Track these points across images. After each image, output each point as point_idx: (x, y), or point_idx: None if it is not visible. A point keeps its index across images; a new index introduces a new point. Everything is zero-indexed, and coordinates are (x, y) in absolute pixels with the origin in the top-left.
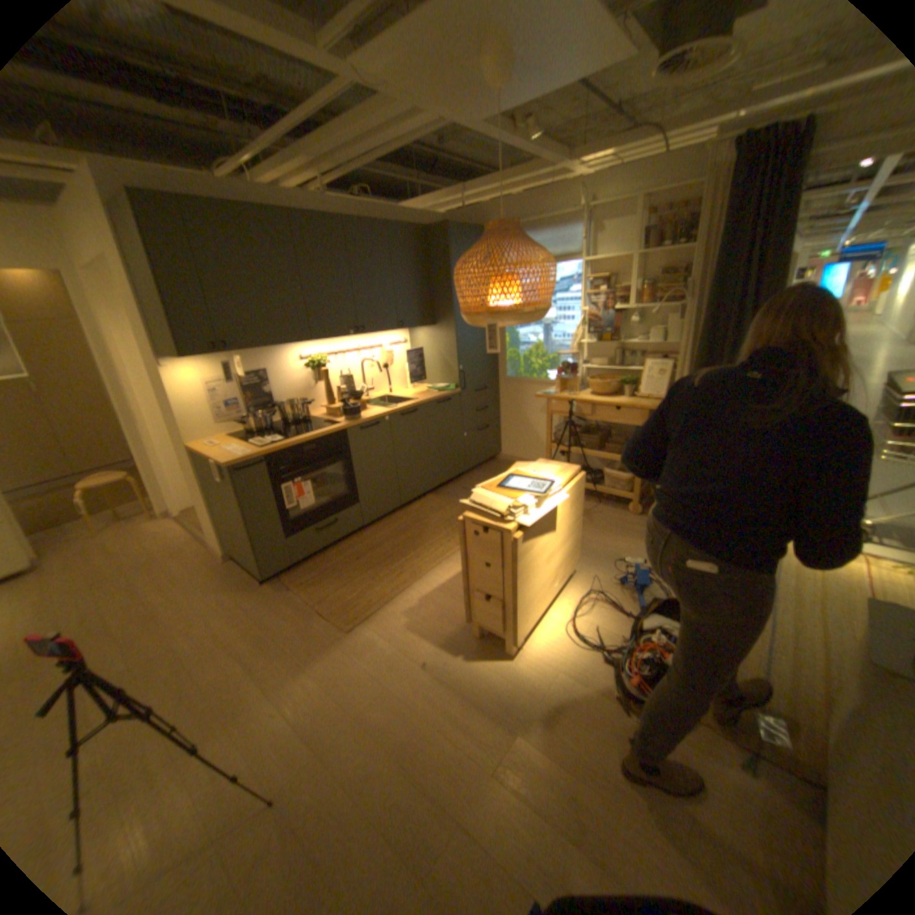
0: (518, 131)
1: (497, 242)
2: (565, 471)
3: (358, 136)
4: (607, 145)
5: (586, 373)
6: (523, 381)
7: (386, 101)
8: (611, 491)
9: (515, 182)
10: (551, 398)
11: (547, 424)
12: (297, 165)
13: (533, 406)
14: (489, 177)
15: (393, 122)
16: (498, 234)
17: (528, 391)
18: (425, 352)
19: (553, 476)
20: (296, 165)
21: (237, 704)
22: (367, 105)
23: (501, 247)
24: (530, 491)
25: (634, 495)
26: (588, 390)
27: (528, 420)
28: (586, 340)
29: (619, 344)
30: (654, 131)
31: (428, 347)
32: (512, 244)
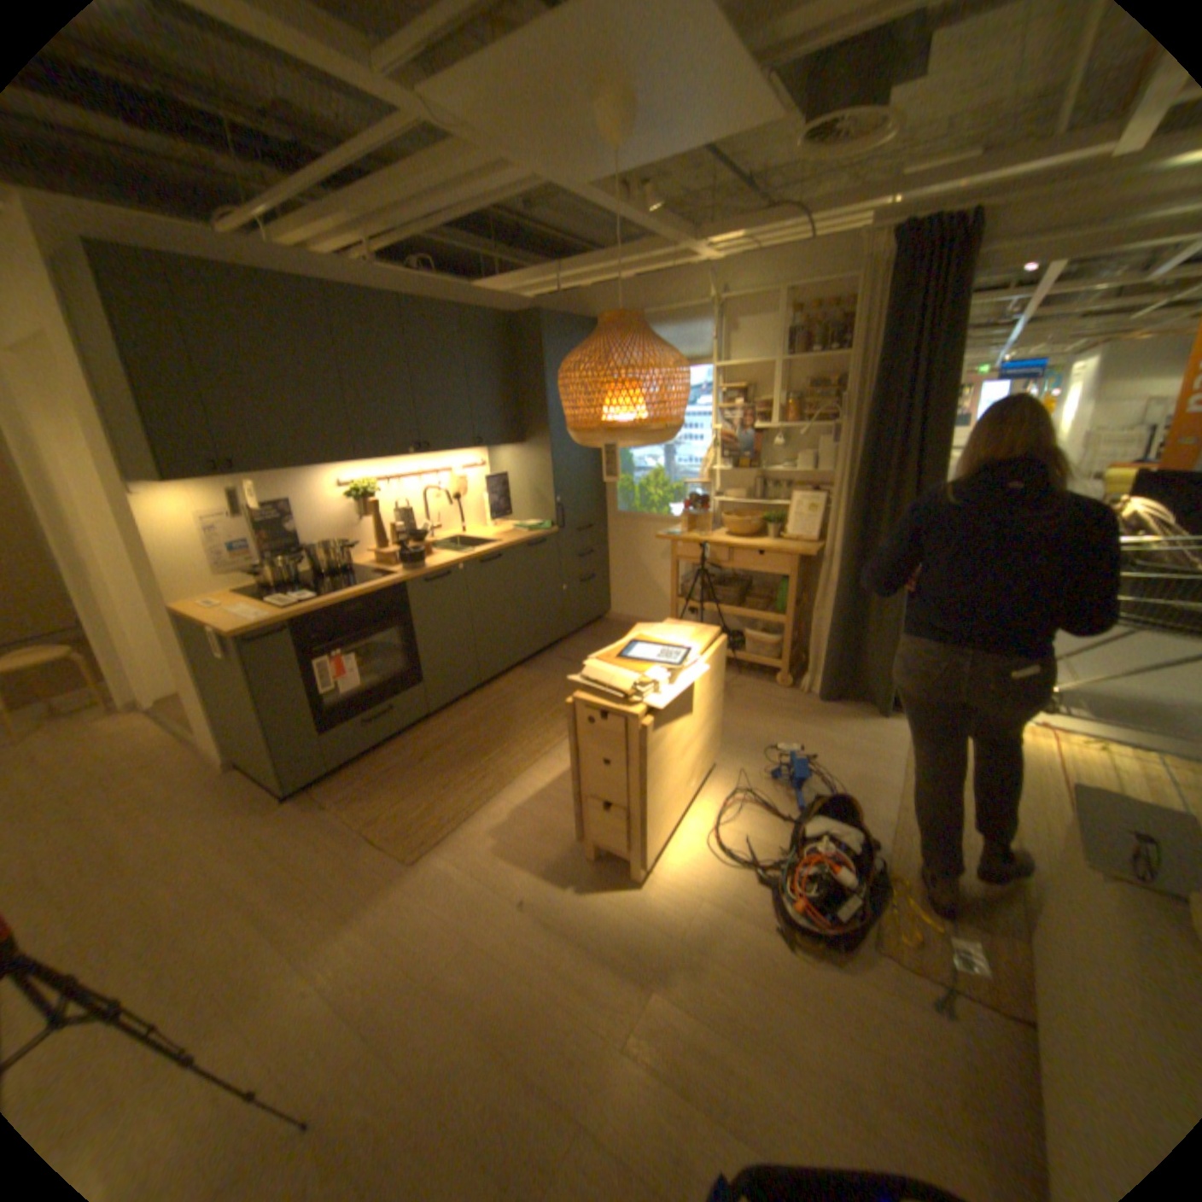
0: (633, 200)
1: (613, 338)
2: (701, 635)
3: (421, 190)
4: (741, 225)
5: (719, 508)
6: (639, 517)
7: (463, 148)
8: (753, 659)
9: (626, 263)
10: (677, 539)
11: (672, 574)
12: (335, 224)
13: (652, 550)
14: (592, 256)
15: (471, 176)
16: (615, 329)
17: (646, 530)
18: (510, 478)
19: (687, 642)
20: (333, 223)
21: (250, 981)
22: (436, 151)
23: (622, 345)
24: (660, 662)
25: (782, 663)
26: (722, 530)
27: (646, 568)
28: (719, 466)
29: (759, 472)
30: (797, 212)
31: (514, 471)
32: (636, 342)
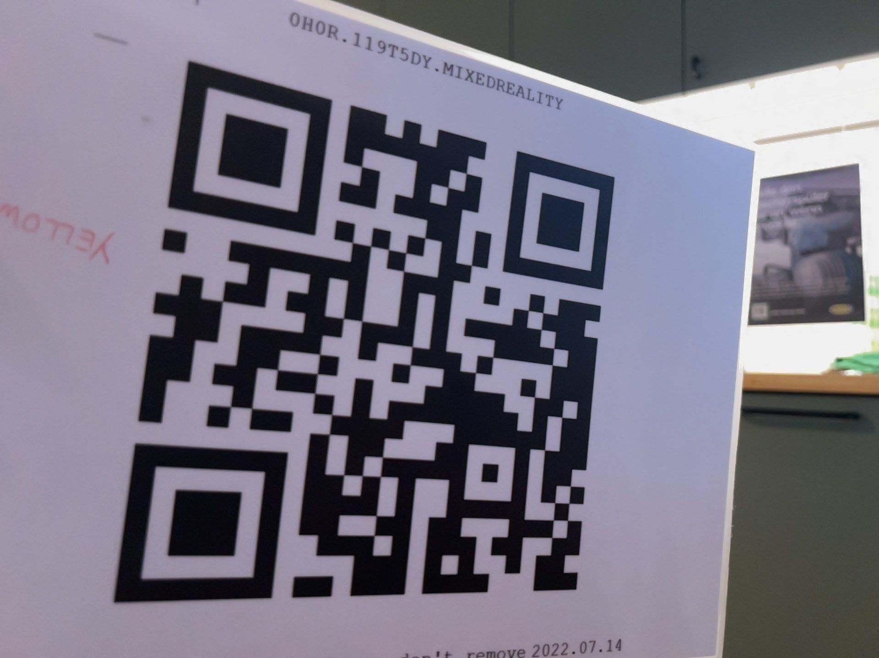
0: None
1: None
2: None
3: None
4: None
5: None
6: None
7: None
8: None
9: None
10: None
11: None
12: None
13: None
14: None
15: None
16: None
17: None
18: None
19: None
20: None
21: None
22: None
23: None
24: None
25: None
26: None
27: None
28: None
29: None
30: None
31: None
32: None
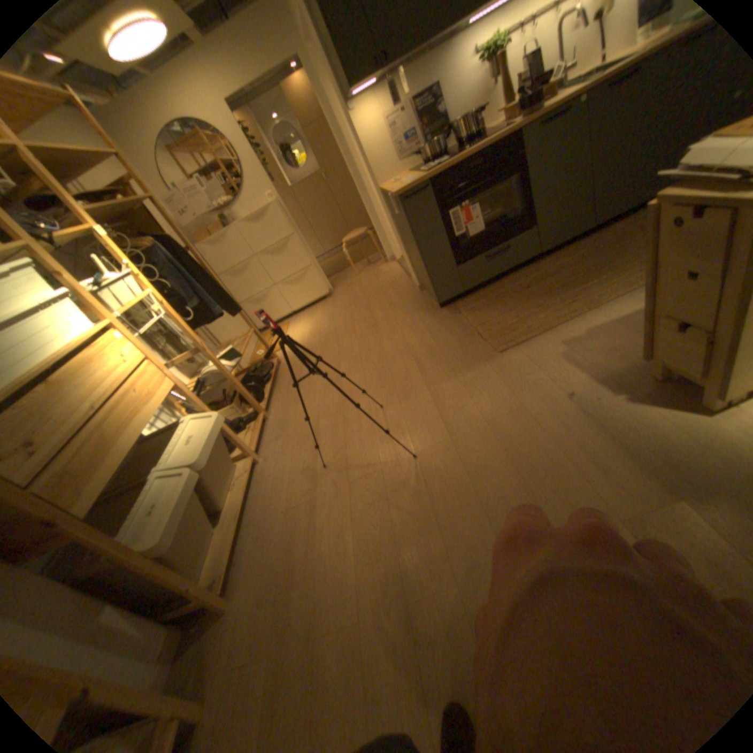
0: None
1: None
2: None
3: None
4: None
5: None
6: None
7: None
8: None
9: None
10: None
11: None
12: None
13: None
14: None
15: None
16: None
17: None
18: None
19: None
20: None
21: (408, 386)
22: None
23: None
24: None
25: None
26: None
27: None
28: None
29: None
30: None
31: None
32: None
